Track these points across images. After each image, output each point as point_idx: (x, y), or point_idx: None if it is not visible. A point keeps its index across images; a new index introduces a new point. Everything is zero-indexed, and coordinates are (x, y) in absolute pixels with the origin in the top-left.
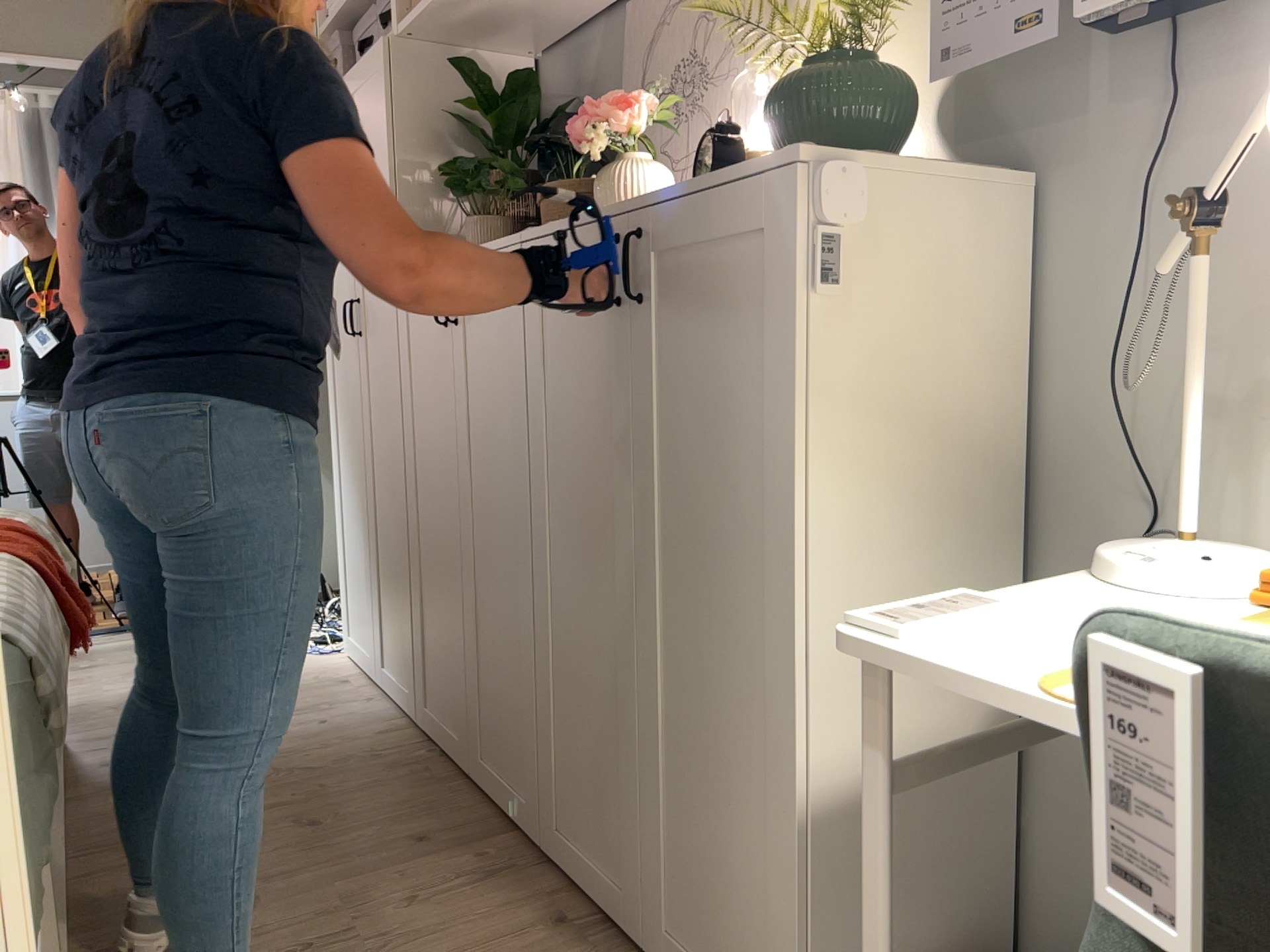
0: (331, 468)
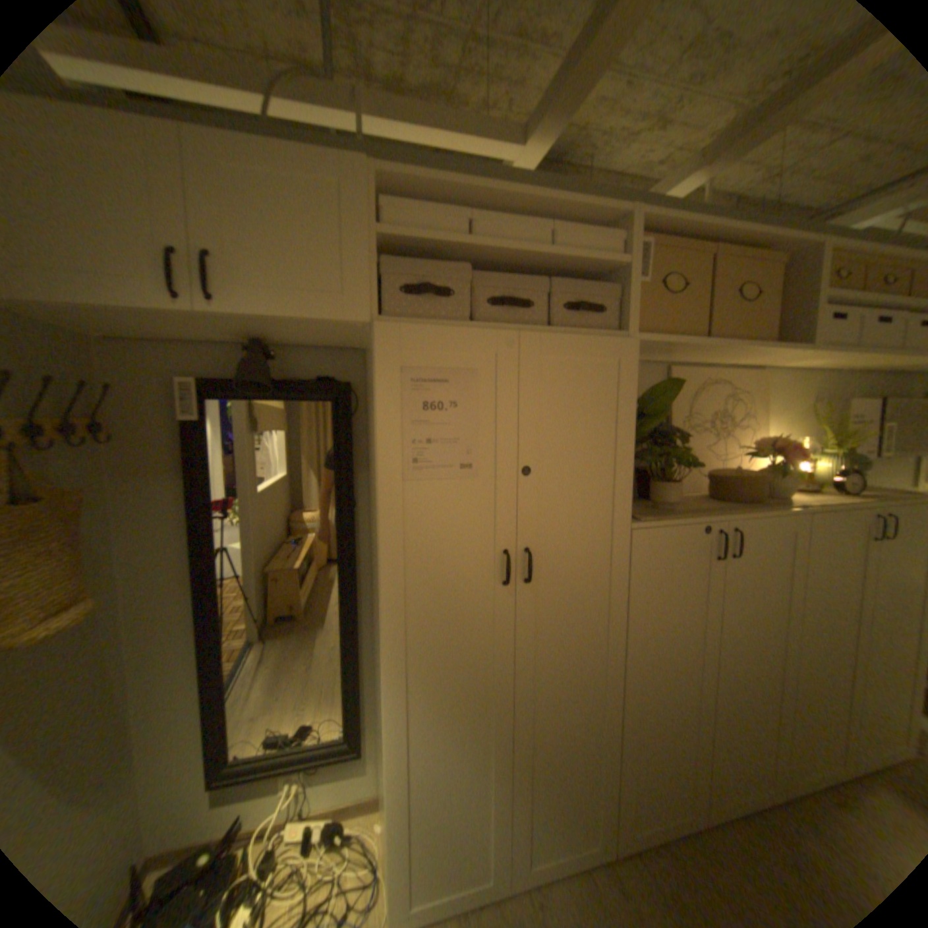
0: (385, 745)
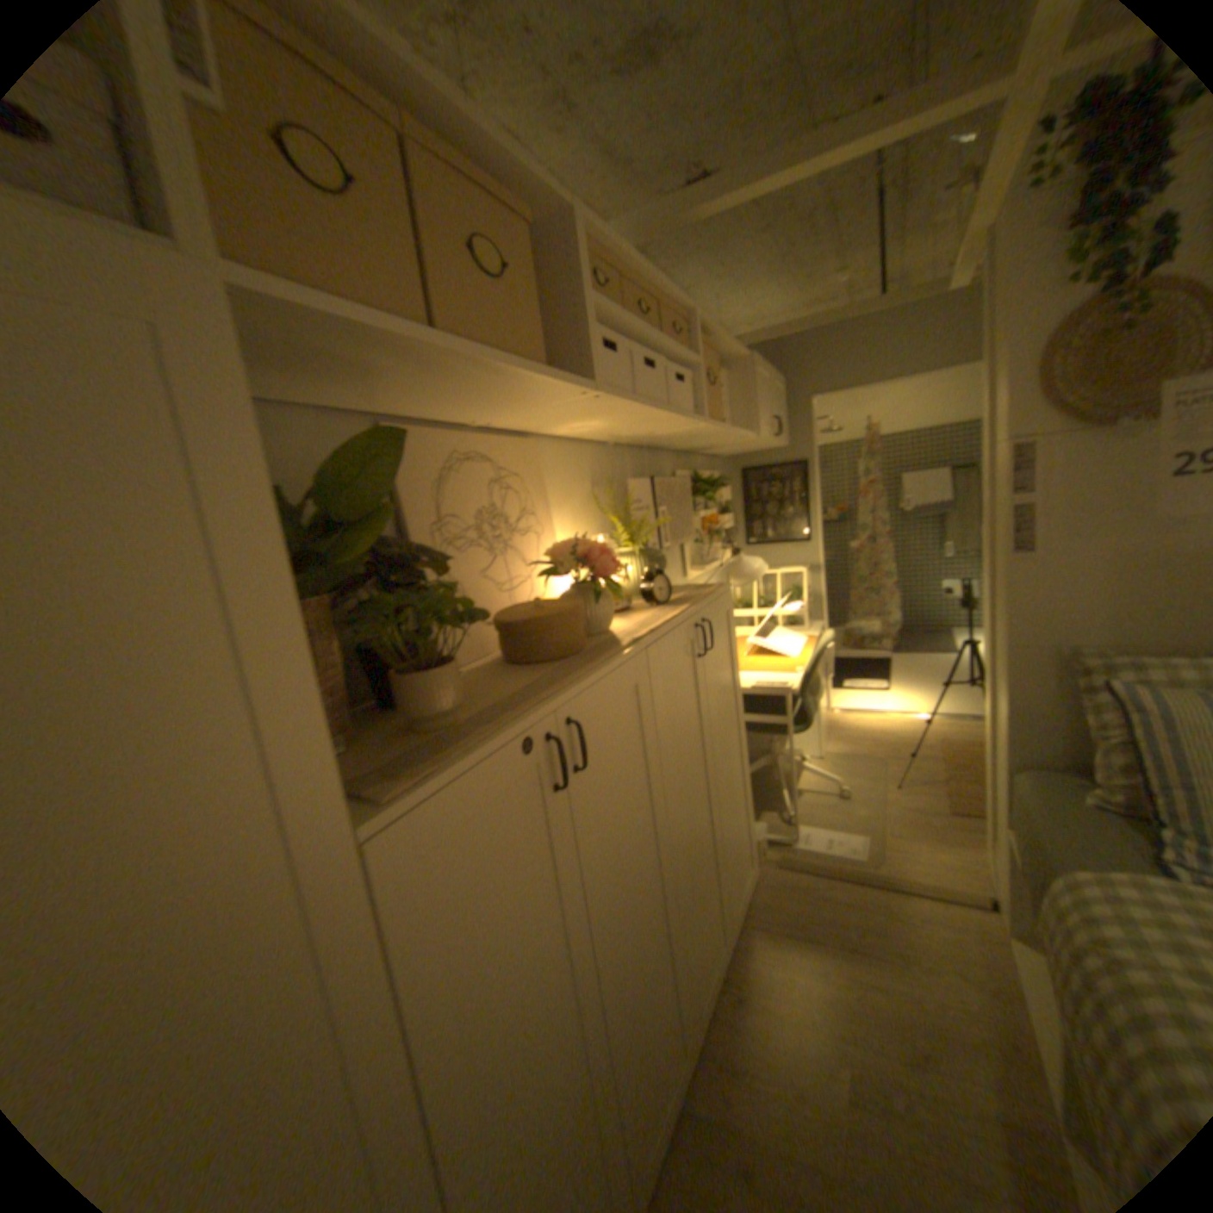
0: None
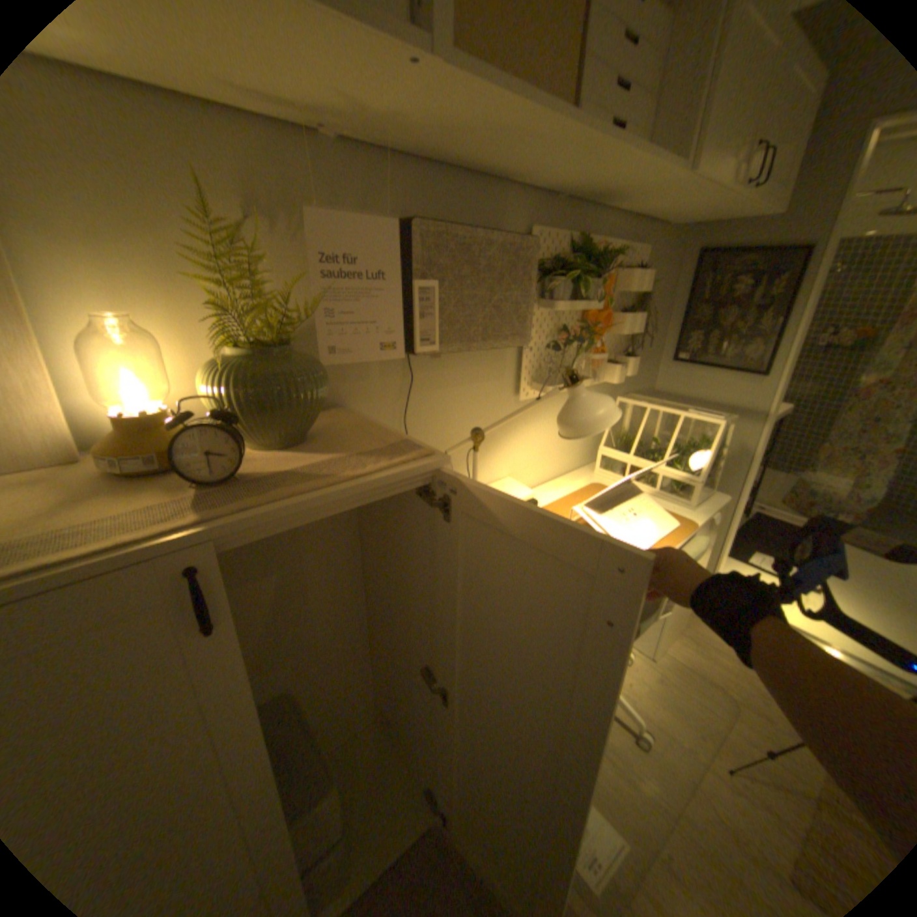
0: None
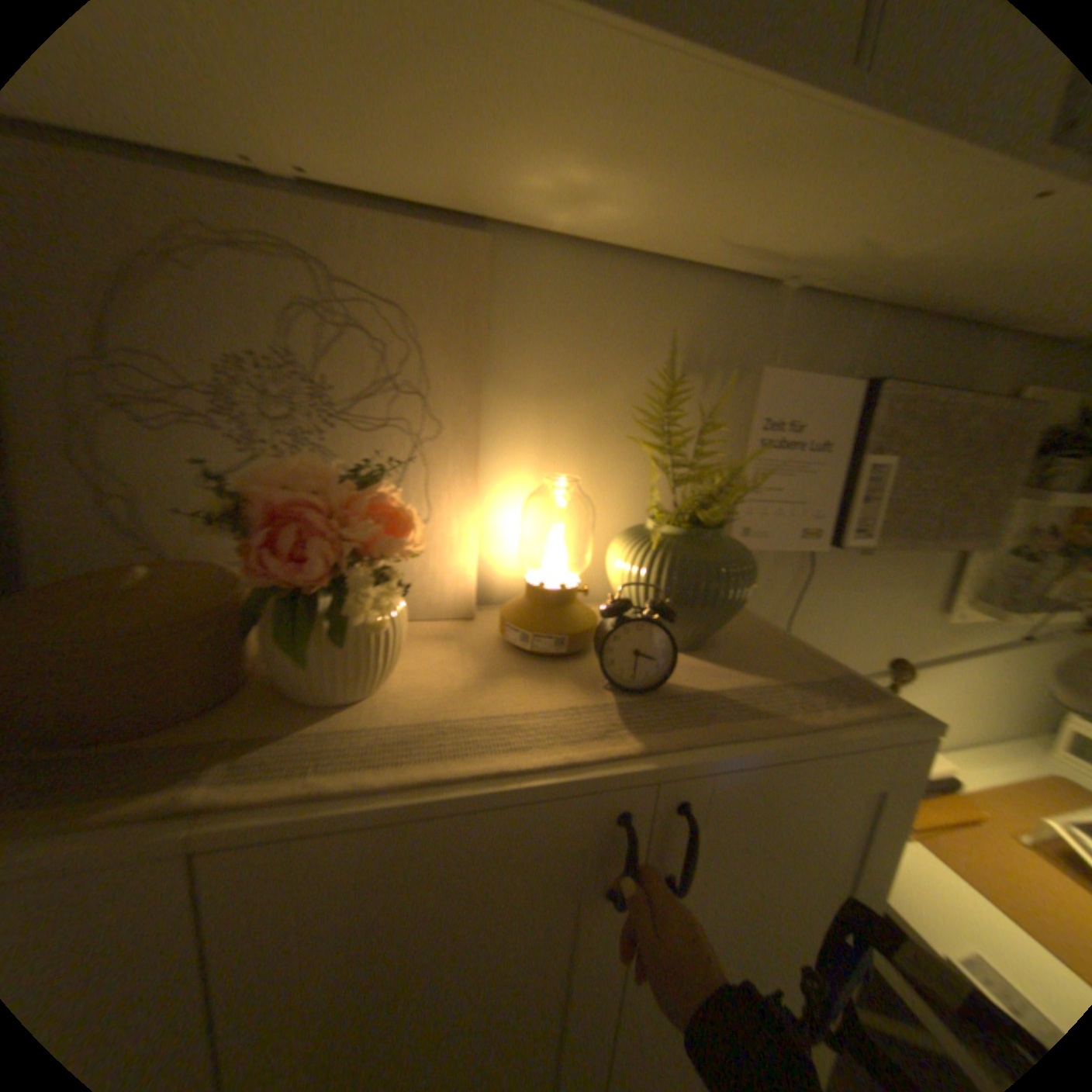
0: None
